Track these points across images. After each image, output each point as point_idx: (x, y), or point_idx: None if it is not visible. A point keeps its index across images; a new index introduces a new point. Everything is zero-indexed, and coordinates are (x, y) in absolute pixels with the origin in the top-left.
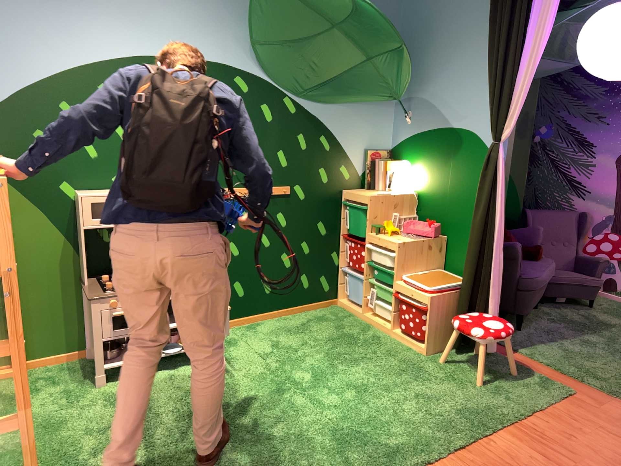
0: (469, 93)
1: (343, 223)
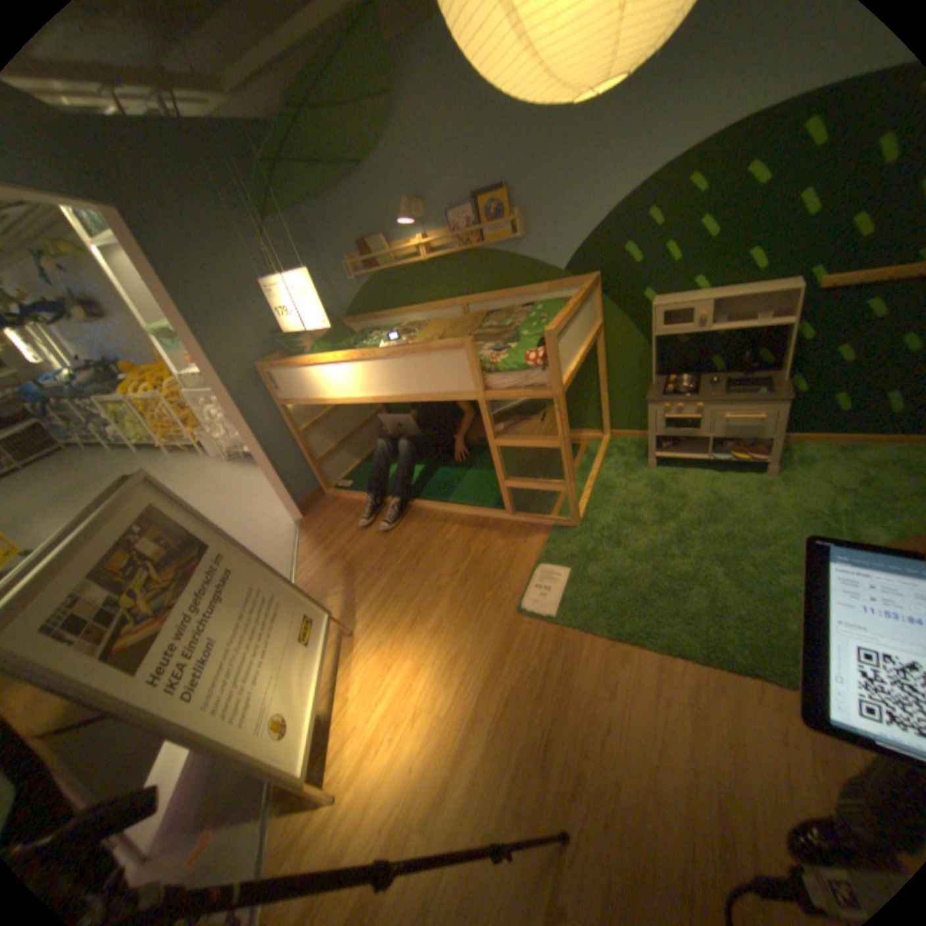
0: None
1: None
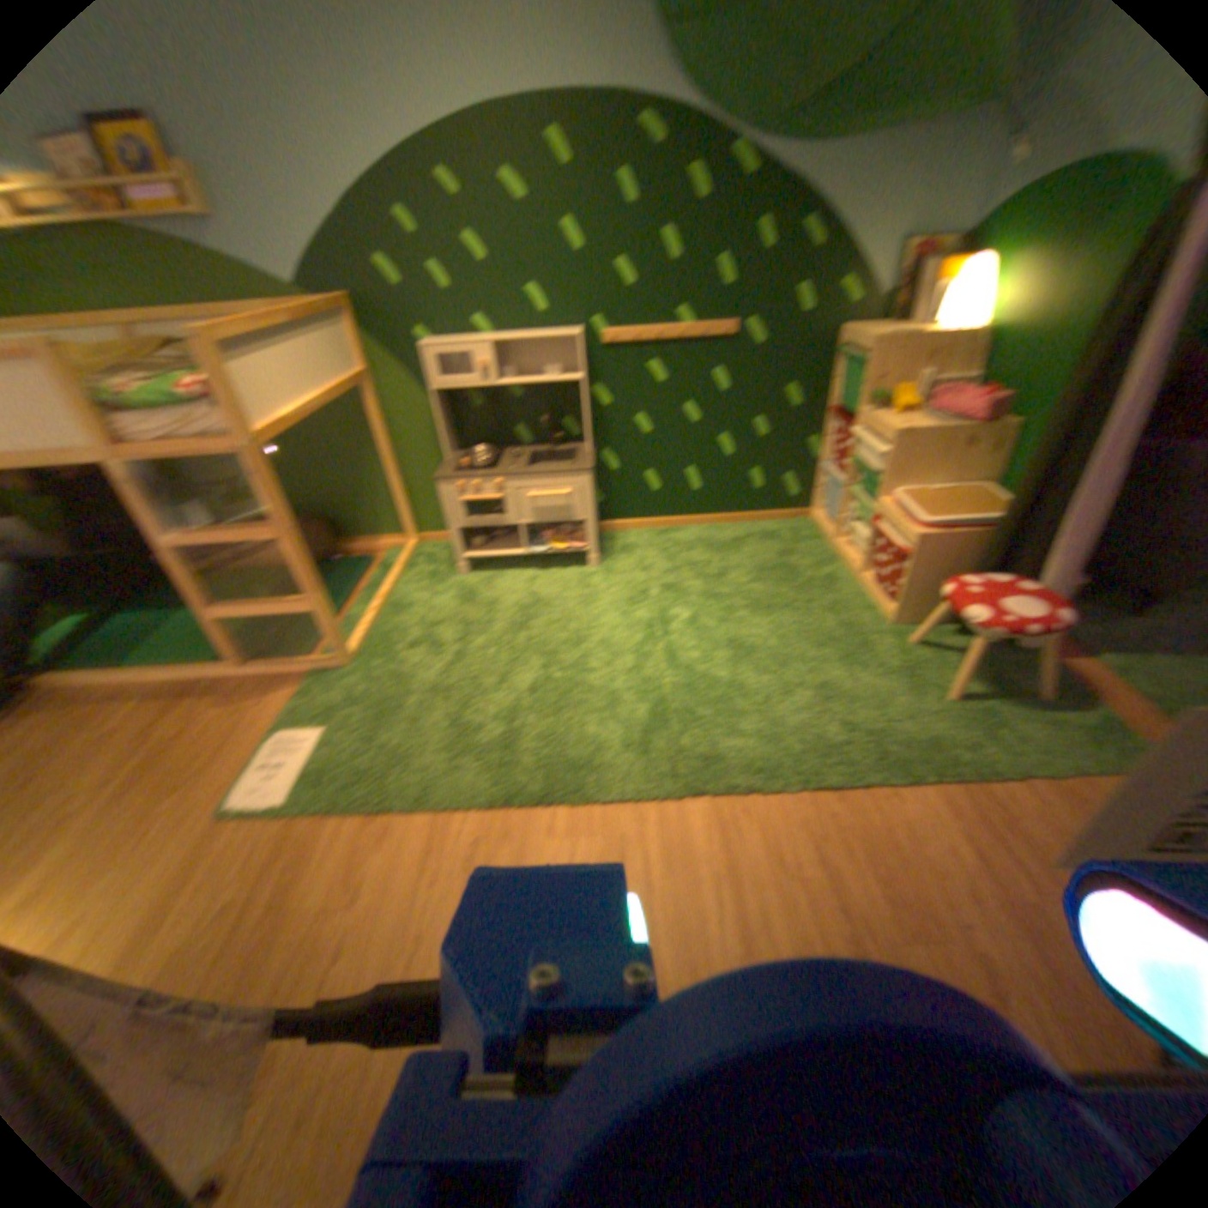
0: None
1: (832, 387)
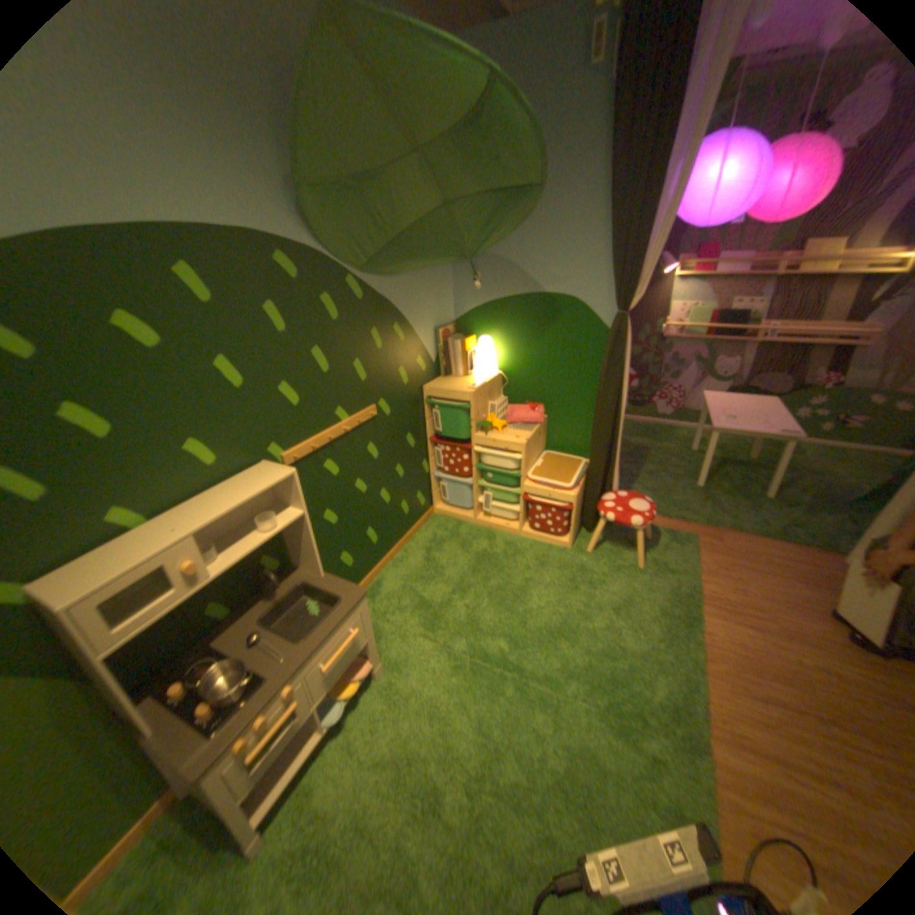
0: (574, 245)
1: (429, 426)
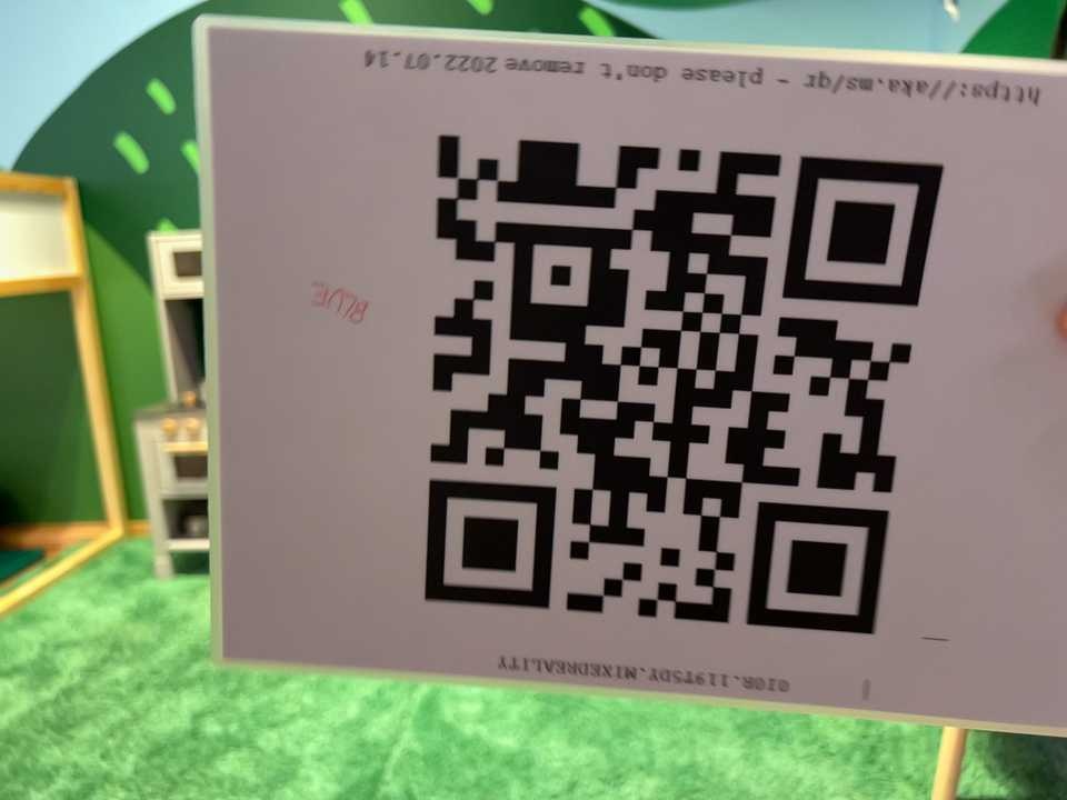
0: None
1: None
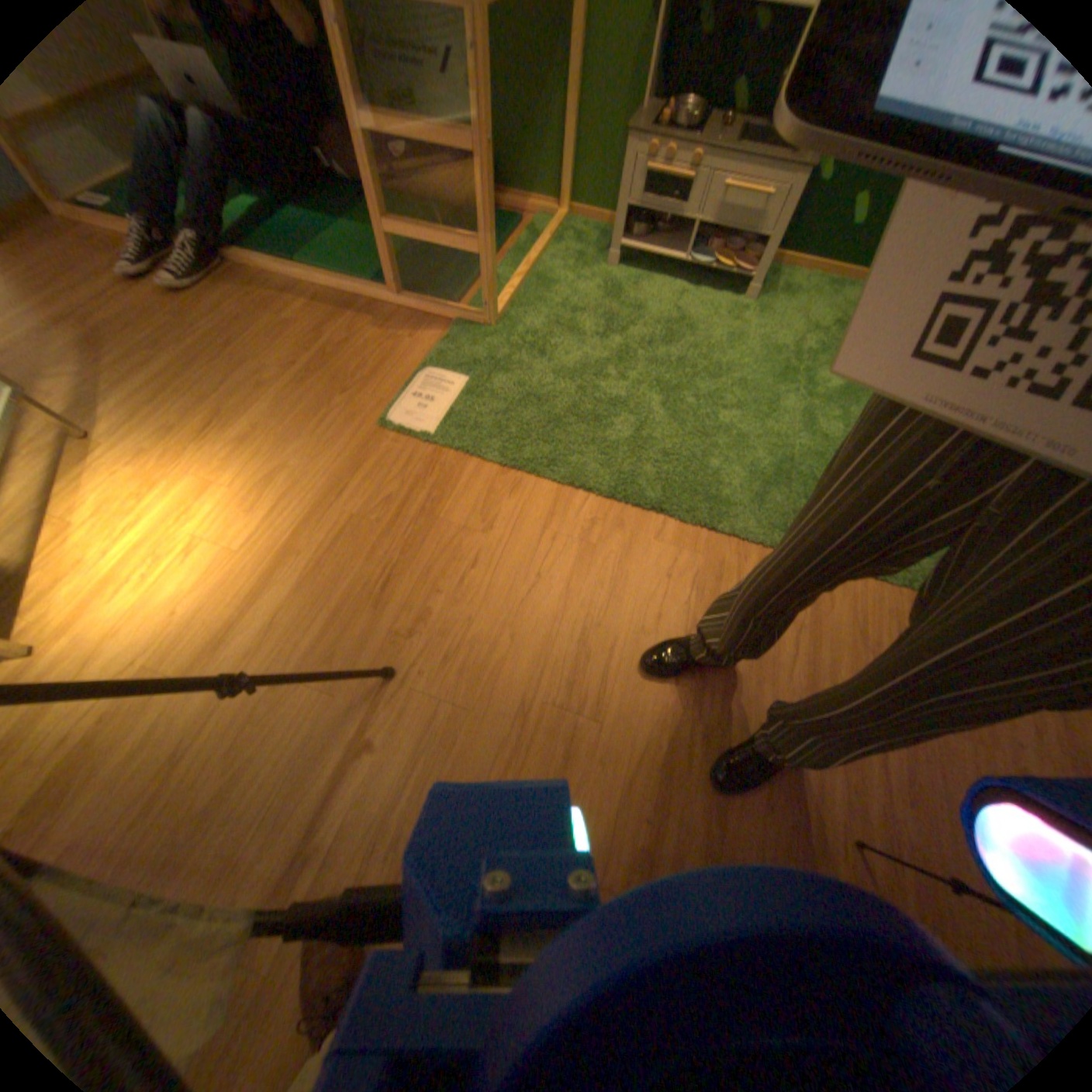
0: None
1: None
